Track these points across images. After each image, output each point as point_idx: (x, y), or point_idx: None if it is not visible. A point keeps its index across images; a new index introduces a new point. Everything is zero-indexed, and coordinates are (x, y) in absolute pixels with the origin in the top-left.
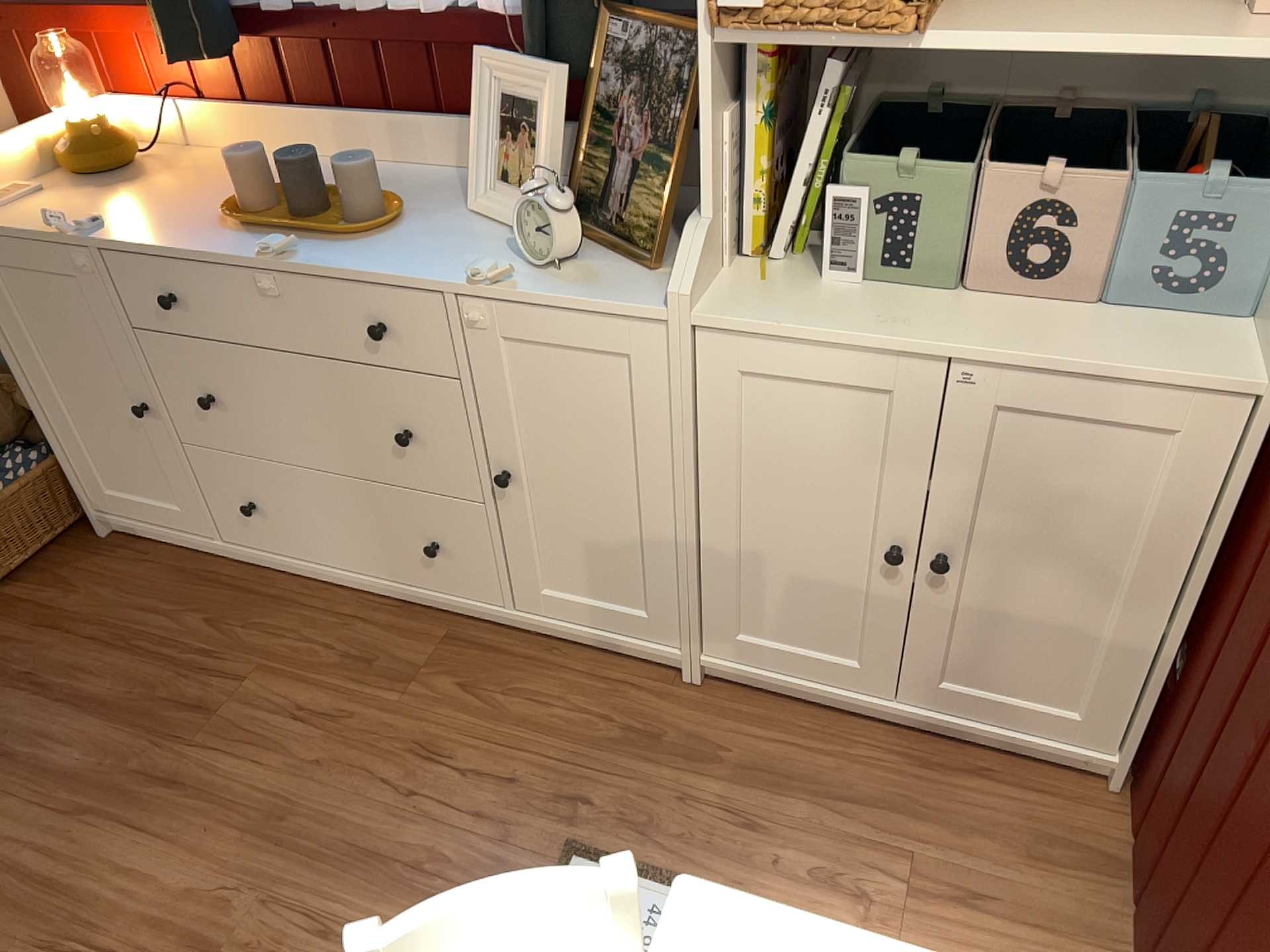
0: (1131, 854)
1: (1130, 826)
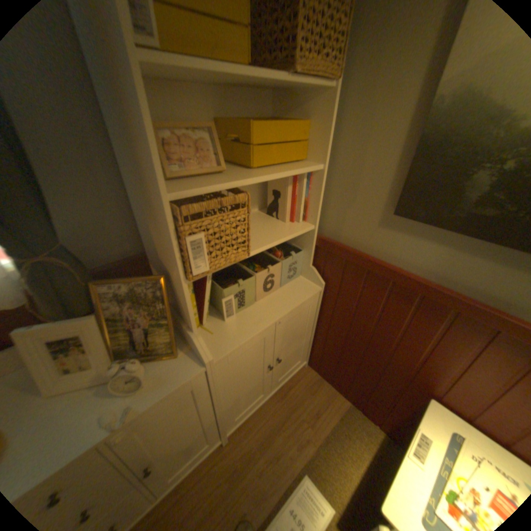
0: (320, 377)
1: (314, 372)
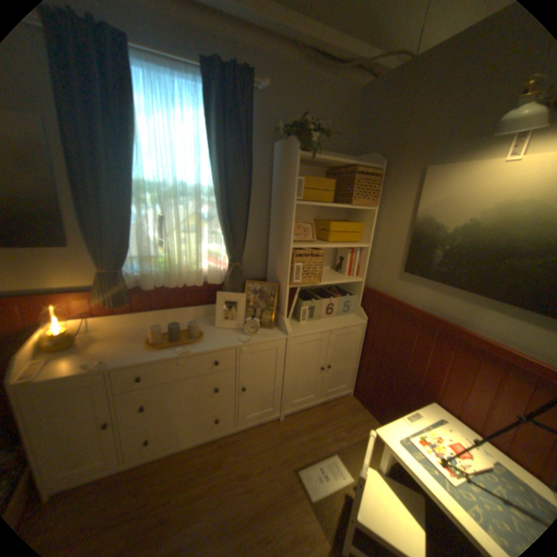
0: (361, 406)
1: (357, 402)
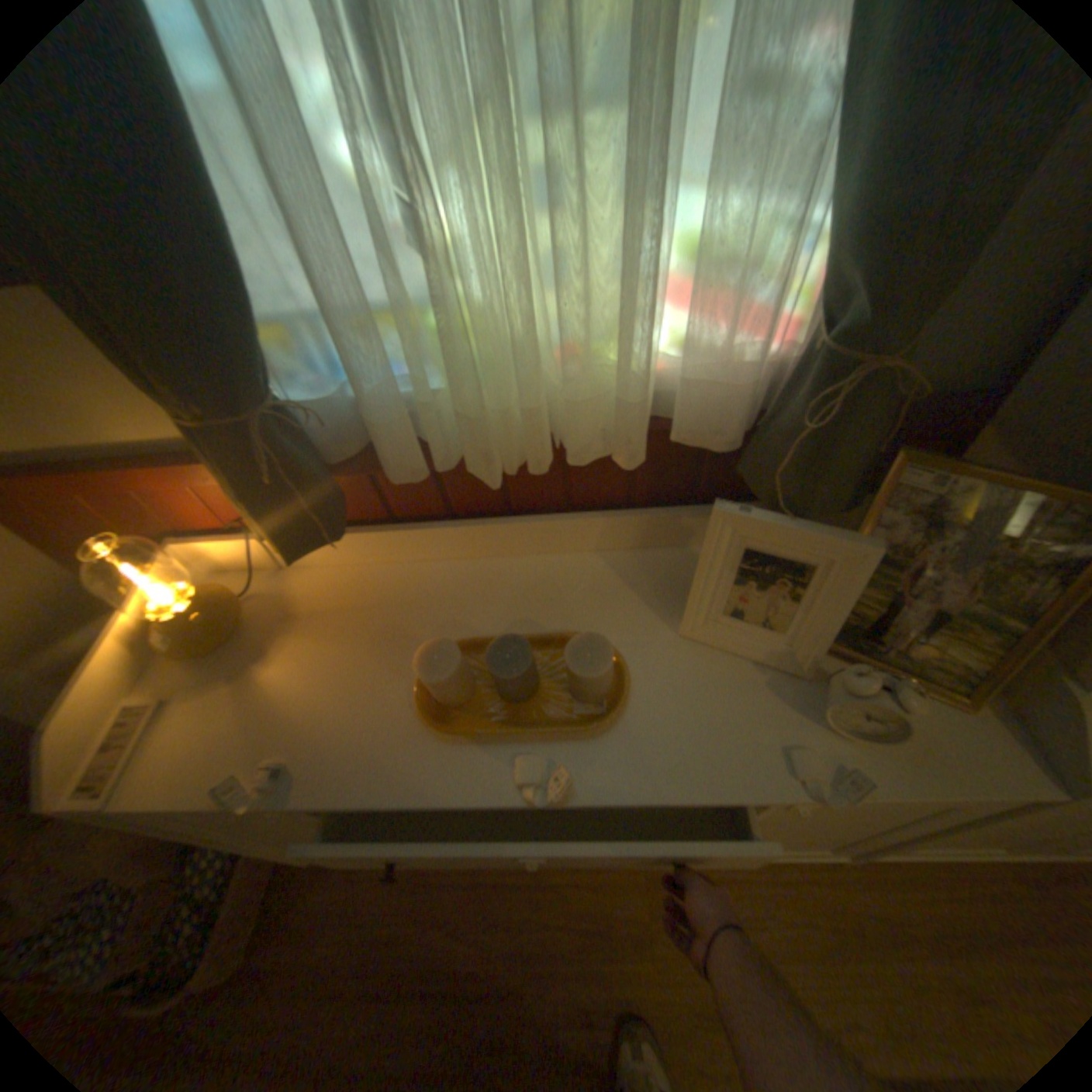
0: None
1: None
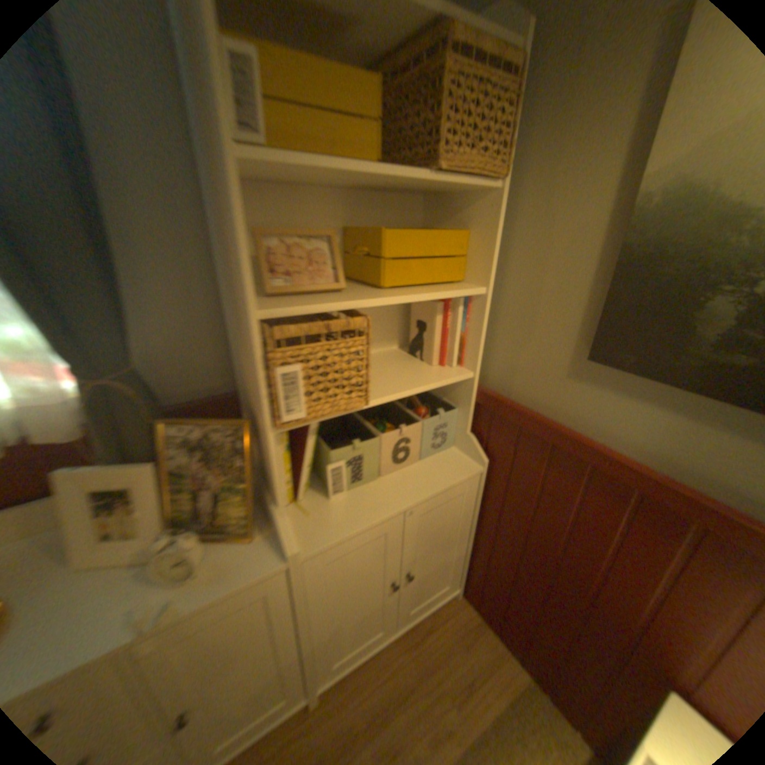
0: (481, 621)
1: (472, 611)
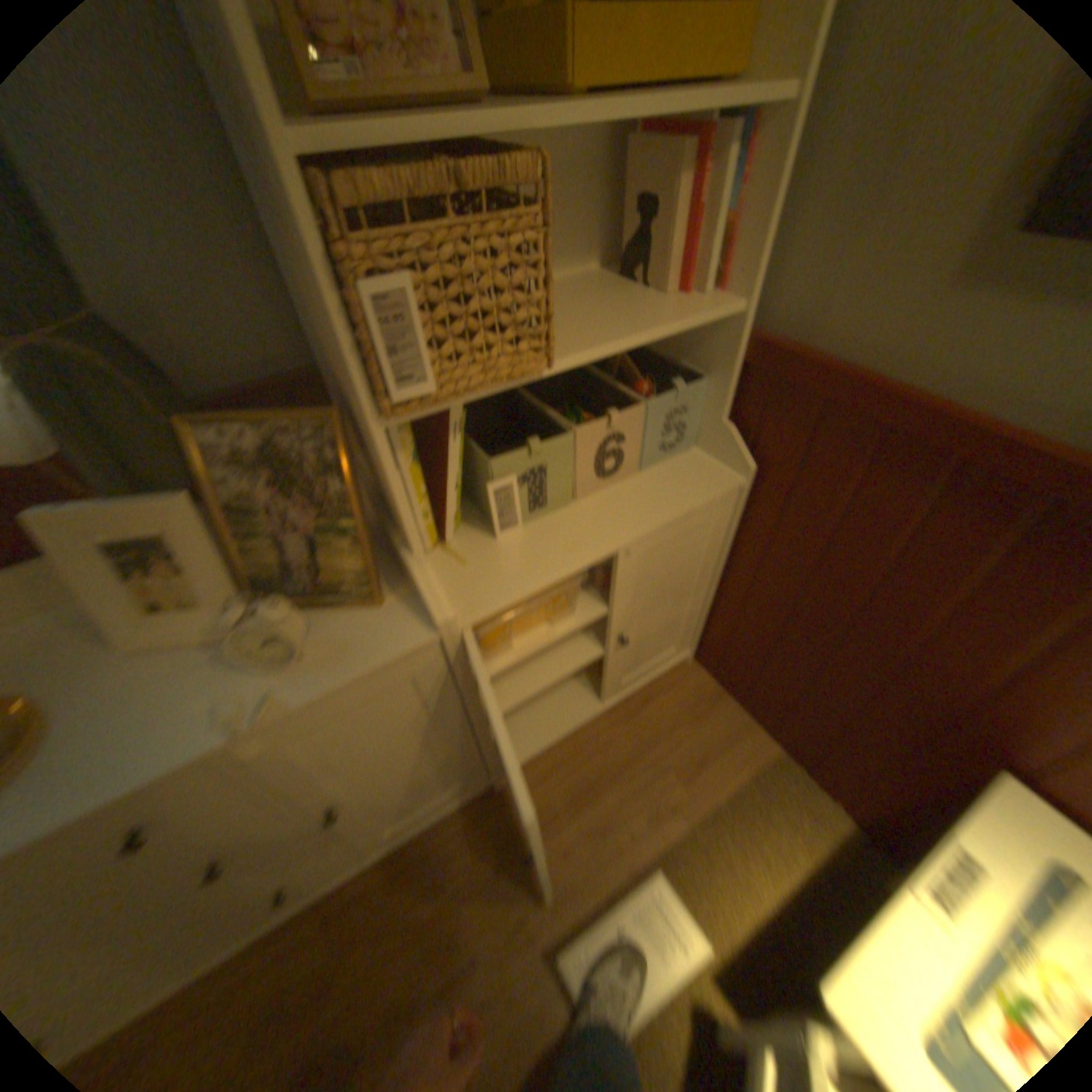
0: (718, 686)
1: (706, 674)
